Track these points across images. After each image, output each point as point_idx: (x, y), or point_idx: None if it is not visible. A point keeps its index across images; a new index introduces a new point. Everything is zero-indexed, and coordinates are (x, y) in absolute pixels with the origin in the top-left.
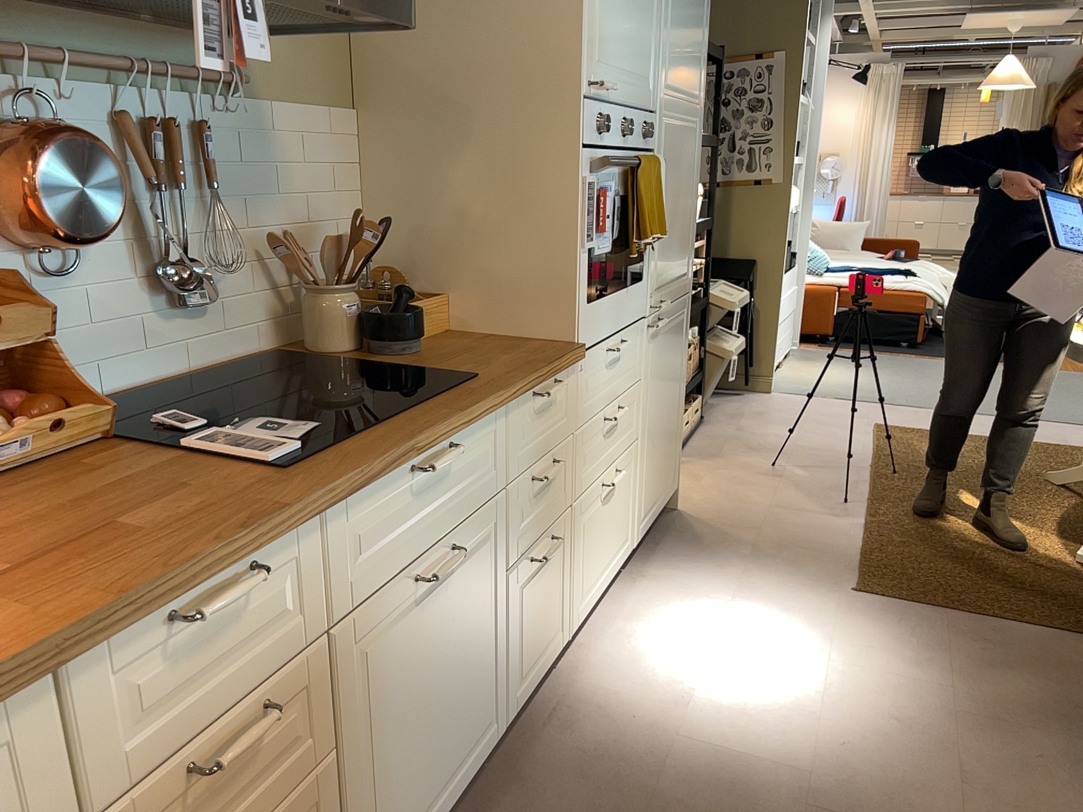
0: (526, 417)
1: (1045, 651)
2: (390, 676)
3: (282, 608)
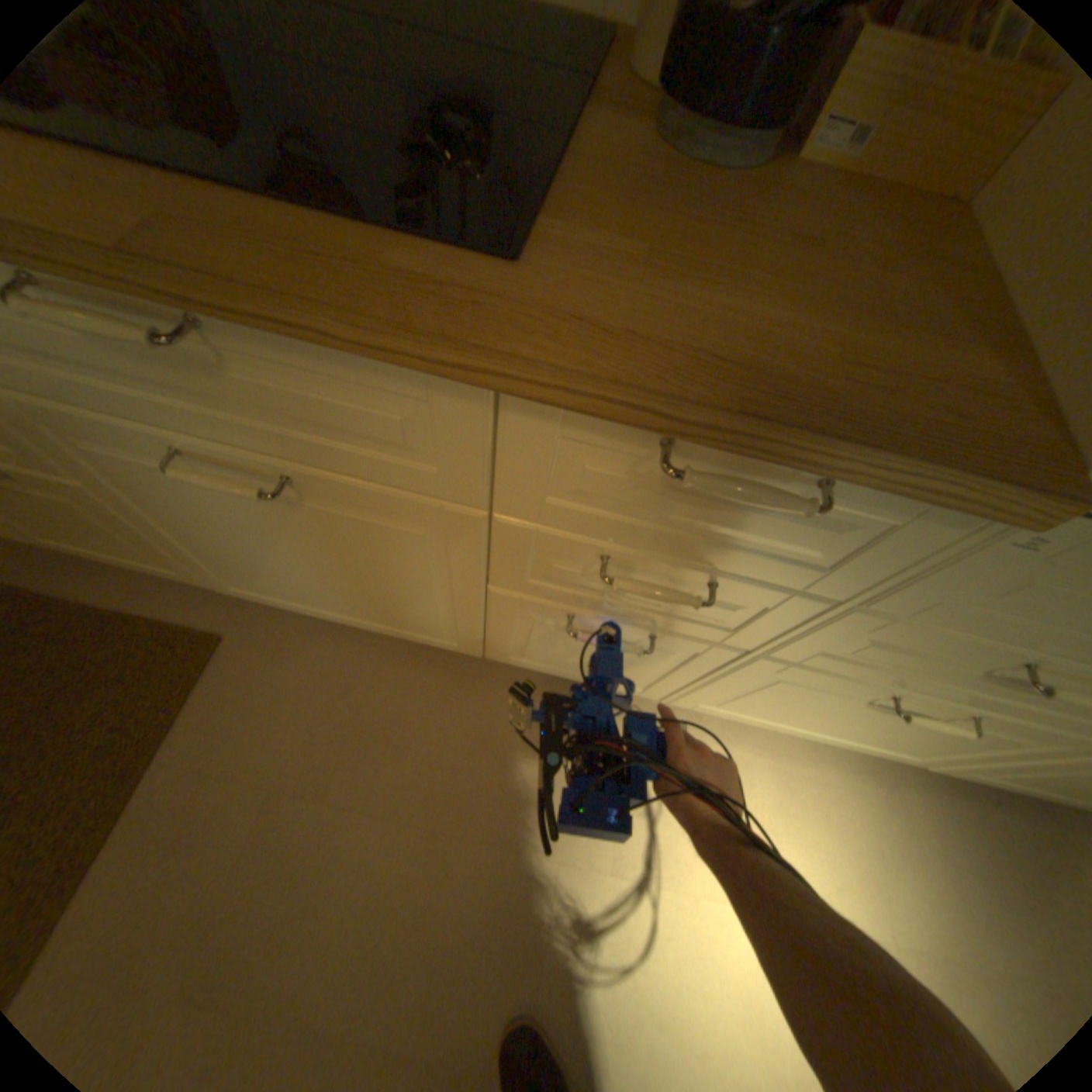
0: (613, 462)
1: None
2: (166, 499)
3: None
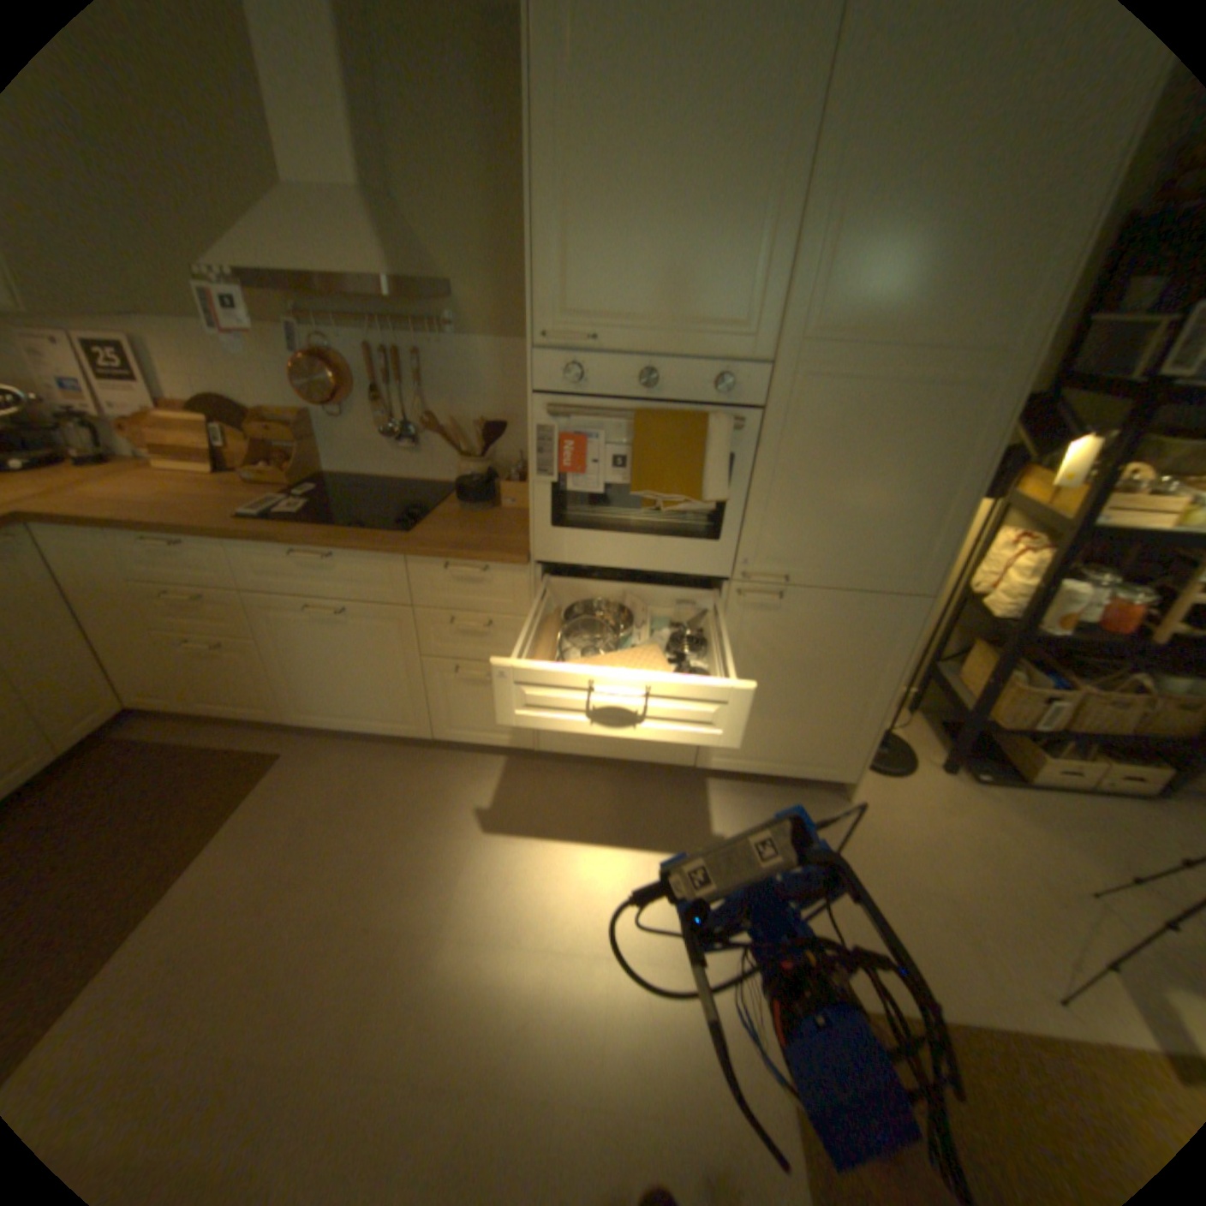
0: (437, 575)
1: None
2: (291, 638)
3: (202, 567)
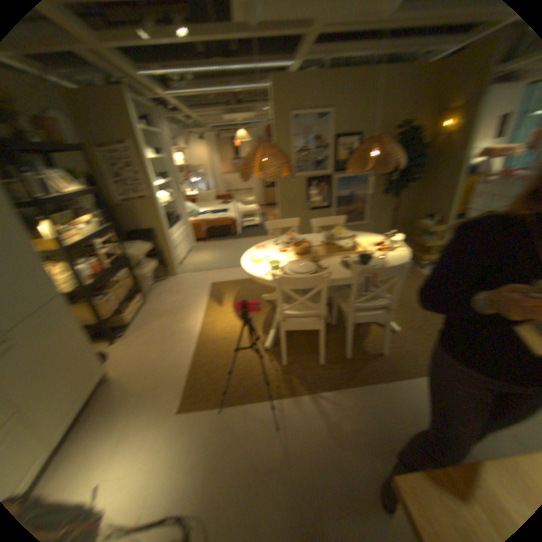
0: None
1: (249, 425)
2: None
3: None
